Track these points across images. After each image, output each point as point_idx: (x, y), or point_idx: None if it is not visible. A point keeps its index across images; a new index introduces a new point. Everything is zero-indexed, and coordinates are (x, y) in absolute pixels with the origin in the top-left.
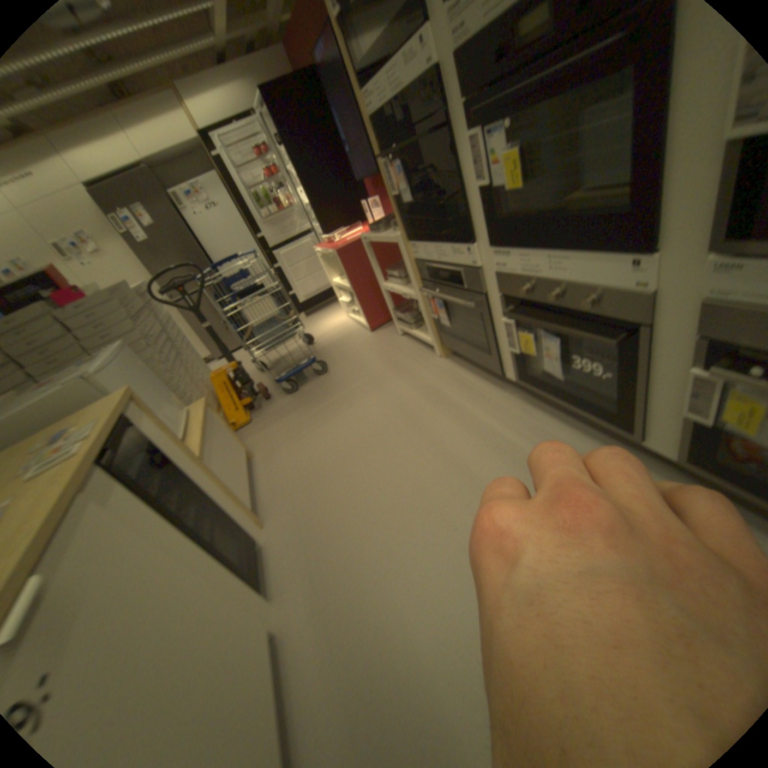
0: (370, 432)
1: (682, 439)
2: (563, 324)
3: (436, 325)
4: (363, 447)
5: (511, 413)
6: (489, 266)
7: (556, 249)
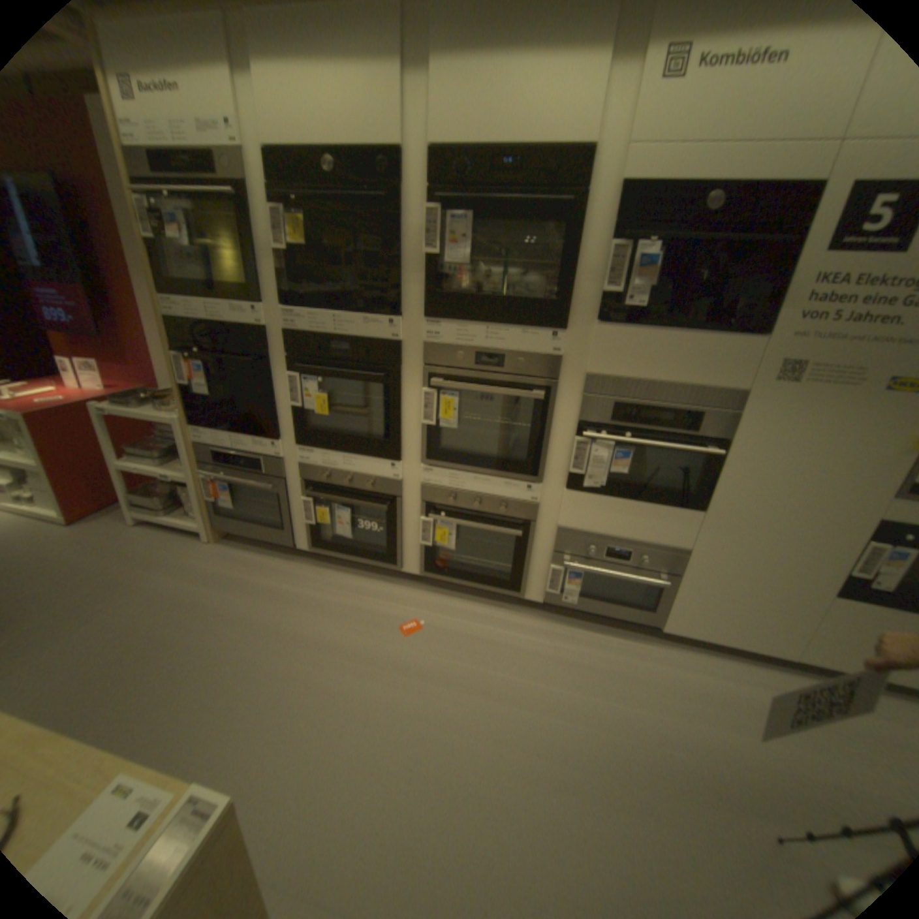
0: (141, 644)
1: (419, 560)
2: (351, 501)
3: (210, 511)
4: (138, 662)
5: (307, 579)
6: (291, 460)
7: (348, 455)
